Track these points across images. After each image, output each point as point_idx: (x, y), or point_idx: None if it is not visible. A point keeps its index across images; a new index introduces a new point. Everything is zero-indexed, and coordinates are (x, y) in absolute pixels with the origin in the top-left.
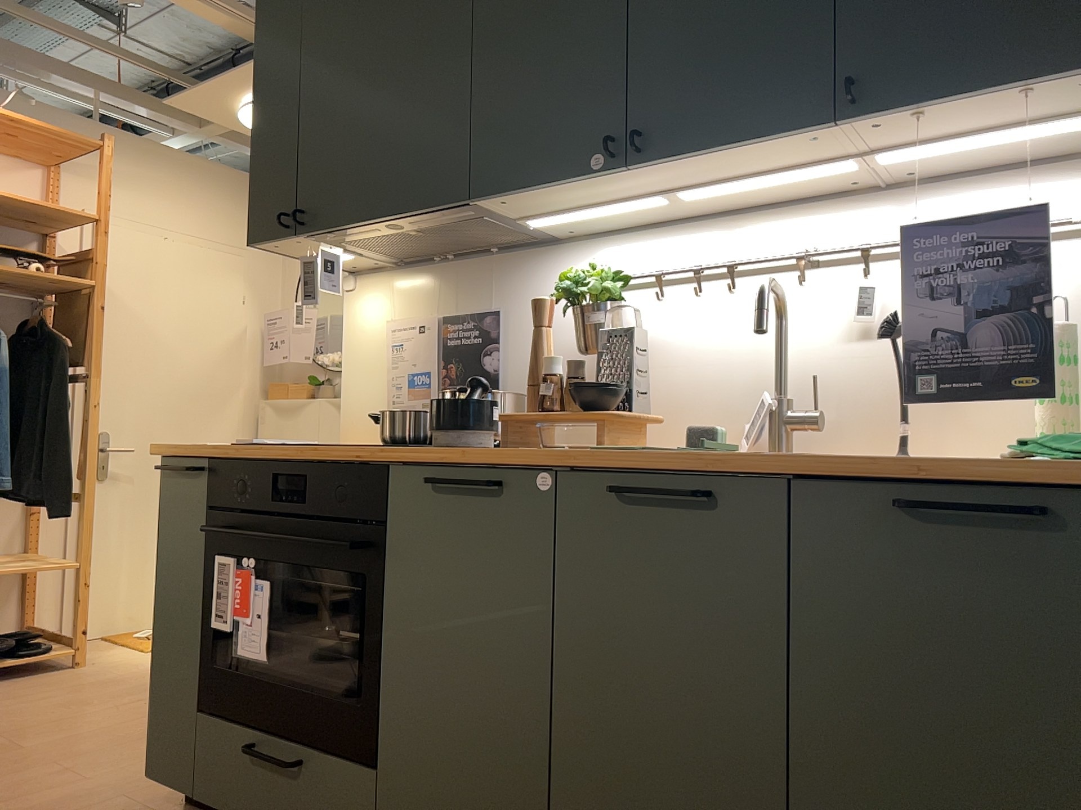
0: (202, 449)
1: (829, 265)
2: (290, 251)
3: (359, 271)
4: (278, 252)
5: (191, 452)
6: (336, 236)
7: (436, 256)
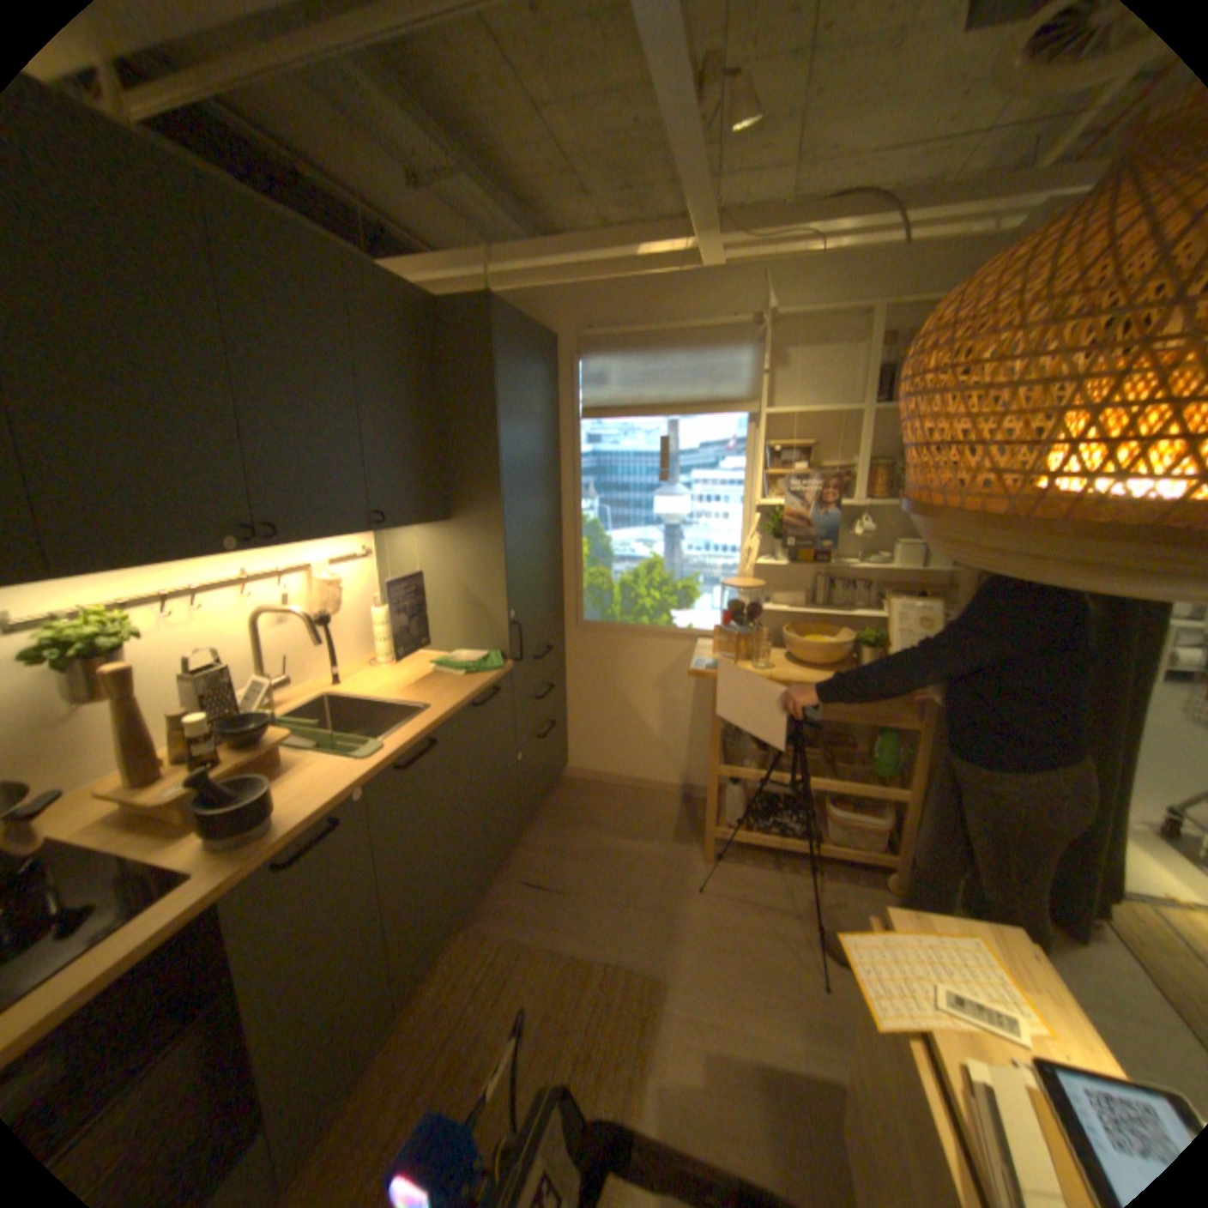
0: None
1: (240, 579)
2: None
3: None
4: None
5: None
6: None
7: None
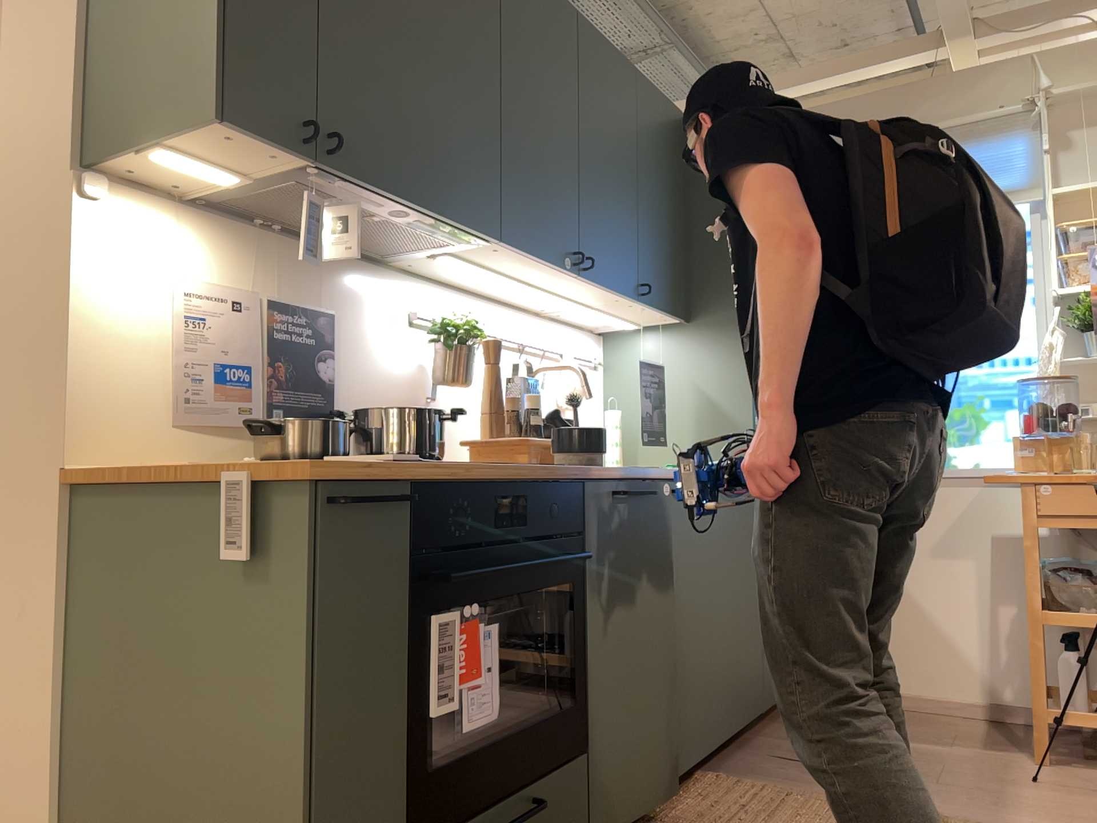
0: (413, 470)
1: (515, 350)
2: (205, 143)
3: (105, 174)
4: (198, 135)
5: (389, 473)
6: (332, 184)
7: (263, 220)
